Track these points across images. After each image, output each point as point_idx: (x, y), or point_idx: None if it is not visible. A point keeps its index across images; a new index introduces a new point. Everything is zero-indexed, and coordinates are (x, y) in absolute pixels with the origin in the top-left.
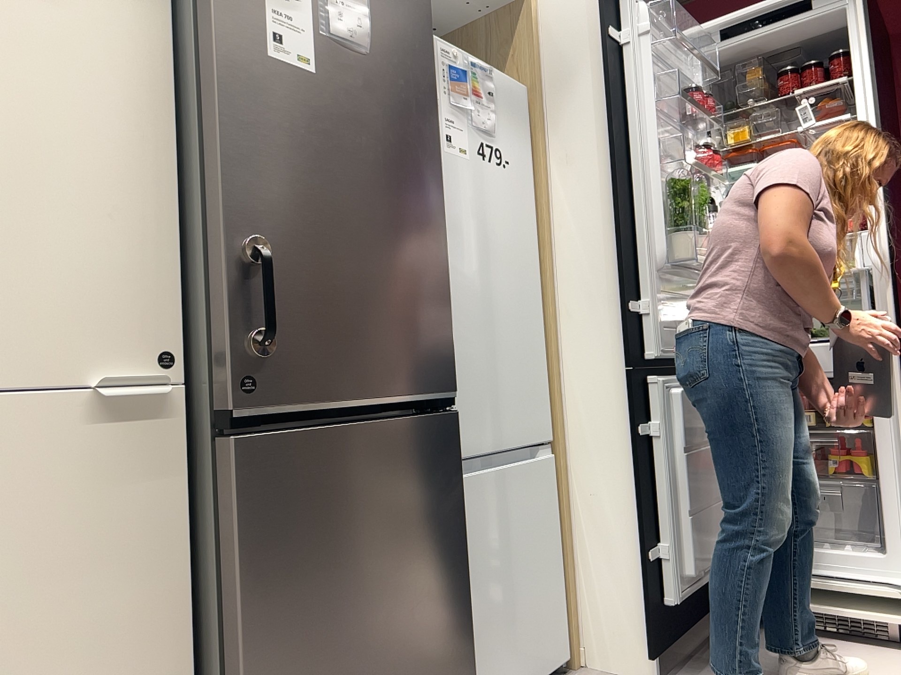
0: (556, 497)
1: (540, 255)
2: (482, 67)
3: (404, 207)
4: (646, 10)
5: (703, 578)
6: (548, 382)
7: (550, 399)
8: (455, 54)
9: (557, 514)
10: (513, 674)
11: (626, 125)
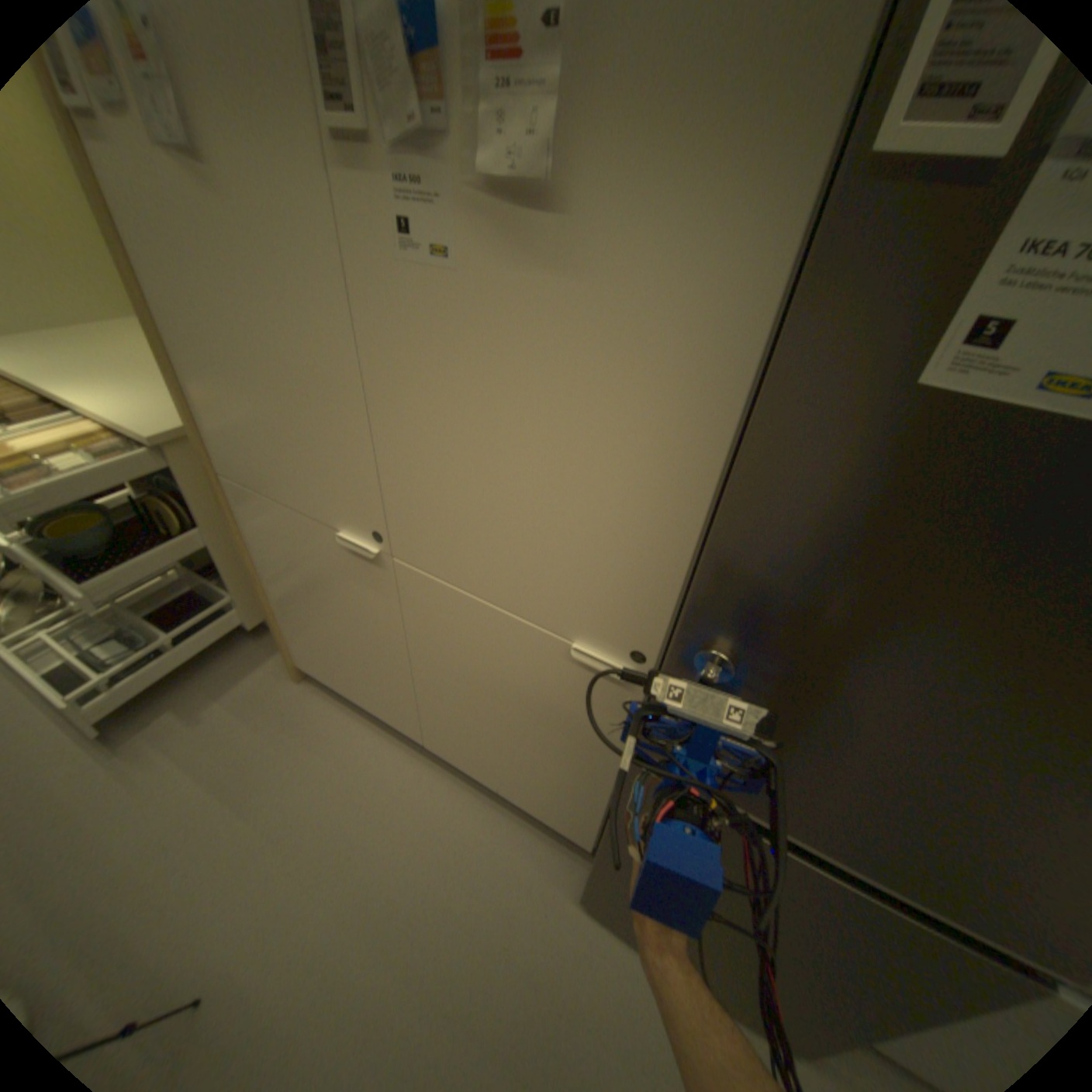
0: None
1: None
2: None
3: None
4: None
5: None
6: None
7: None
8: None
9: None
10: None
11: None
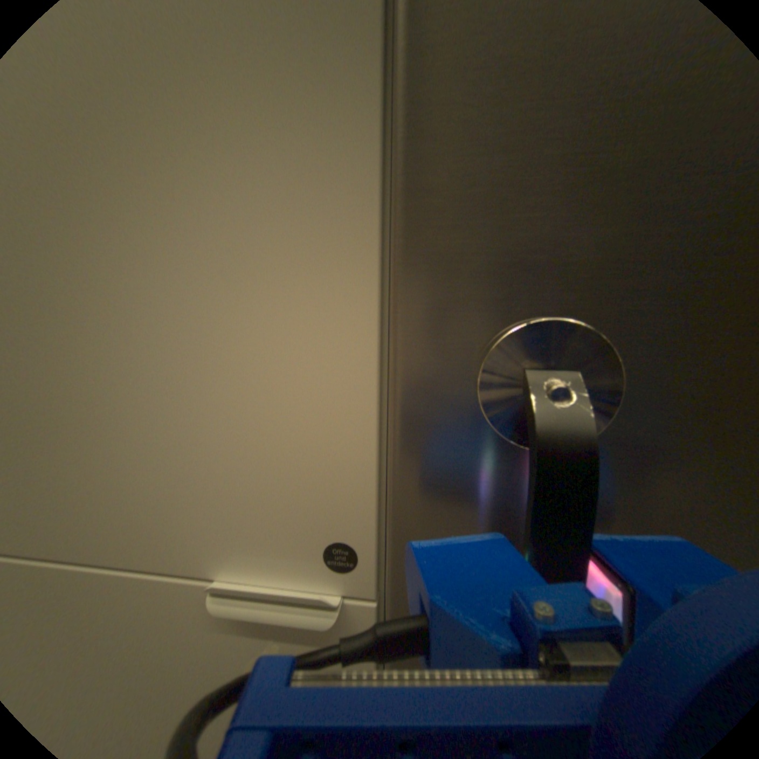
0: None
1: None
2: None
3: None
4: None
5: None
6: None
7: None
8: None
9: None
10: None
11: None
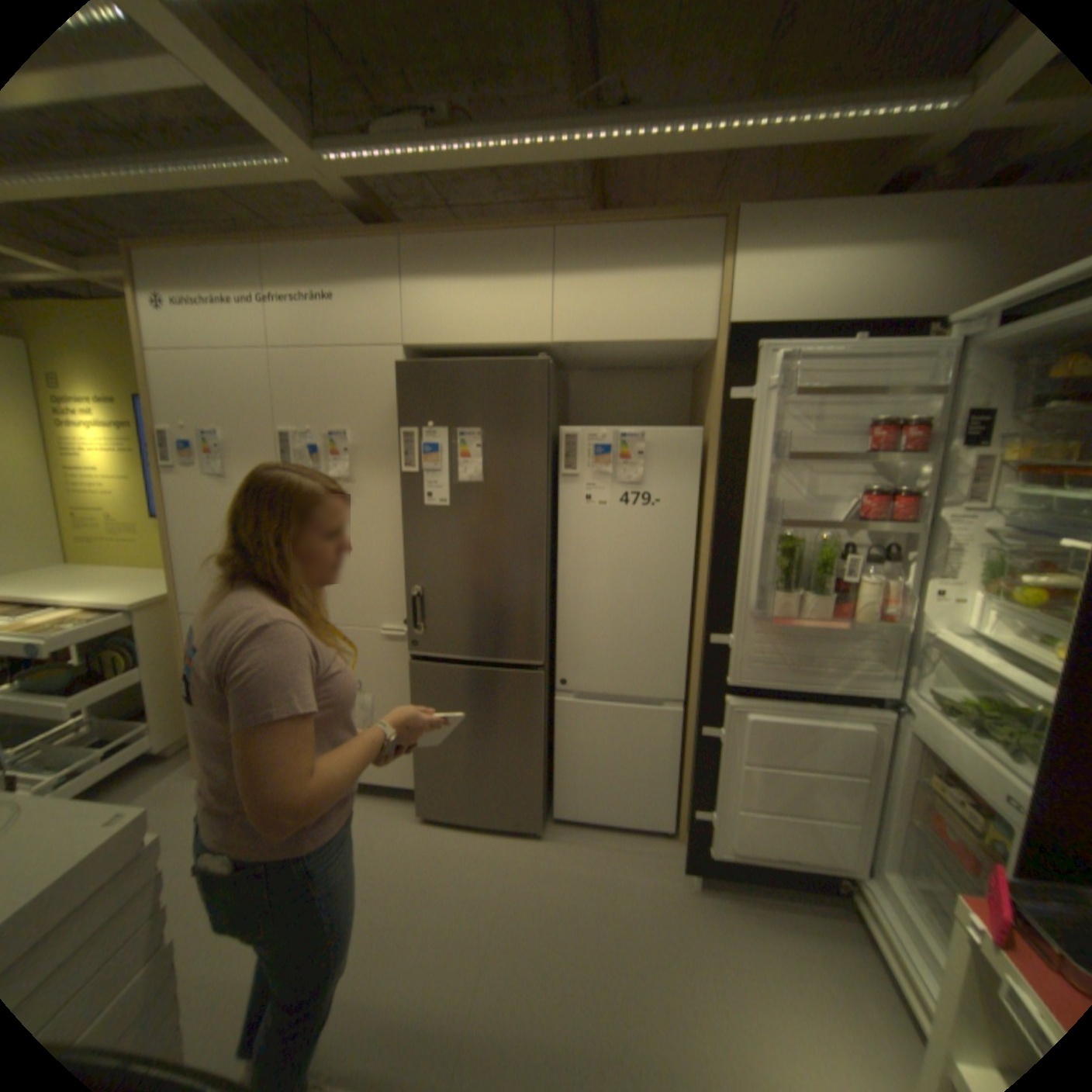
0: (685, 737)
1: (699, 566)
2: (632, 436)
3: (507, 564)
4: (788, 359)
5: (769, 865)
6: (691, 661)
7: (690, 672)
8: (603, 436)
9: (684, 748)
10: (604, 815)
11: (743, 482)
